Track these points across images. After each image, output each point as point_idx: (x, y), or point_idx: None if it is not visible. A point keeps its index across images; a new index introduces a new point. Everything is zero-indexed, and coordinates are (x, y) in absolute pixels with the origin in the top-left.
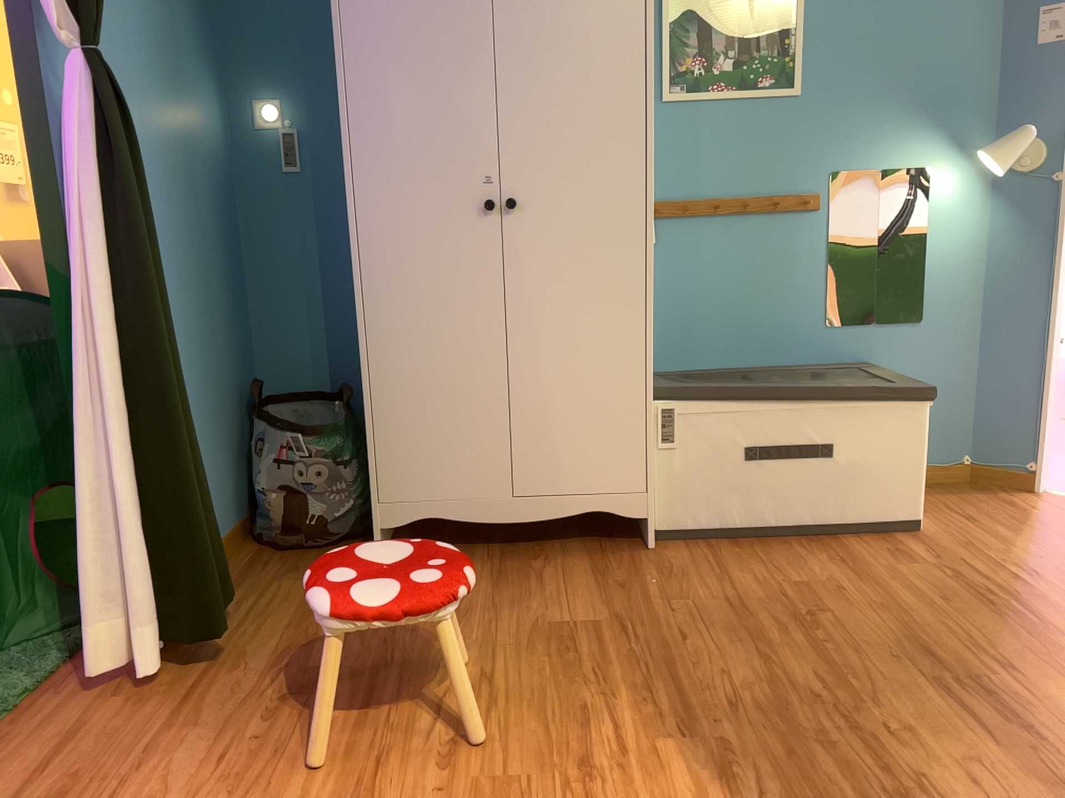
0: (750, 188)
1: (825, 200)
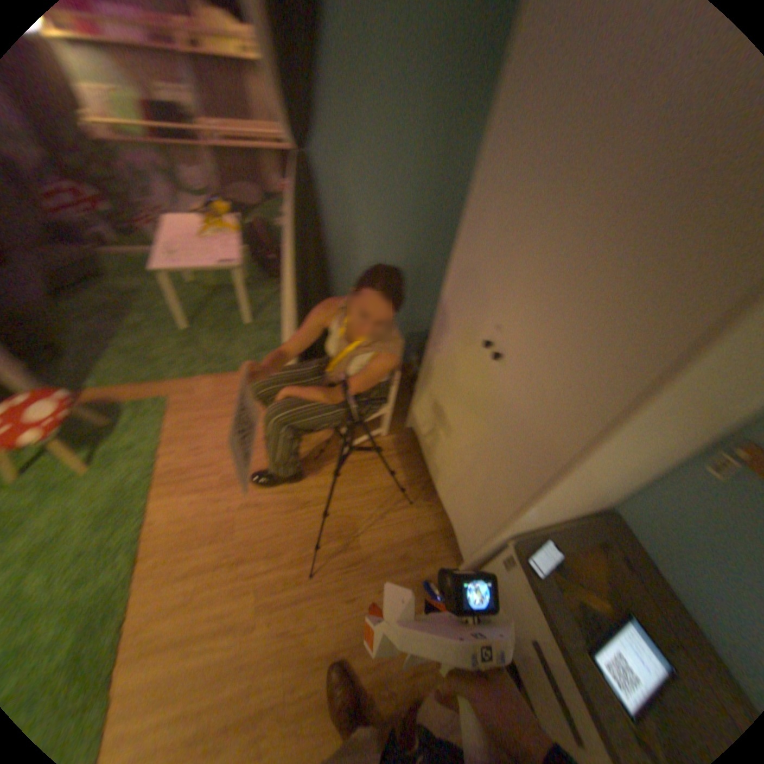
0: None
1: None
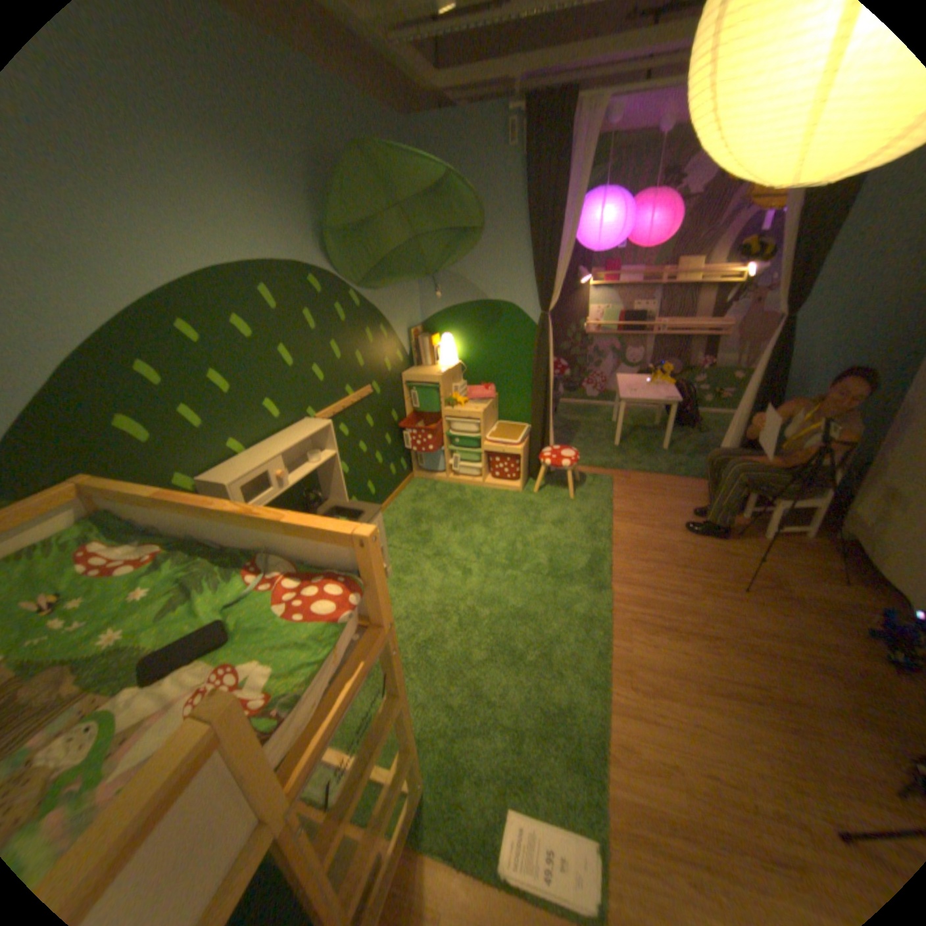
0: None
1: None
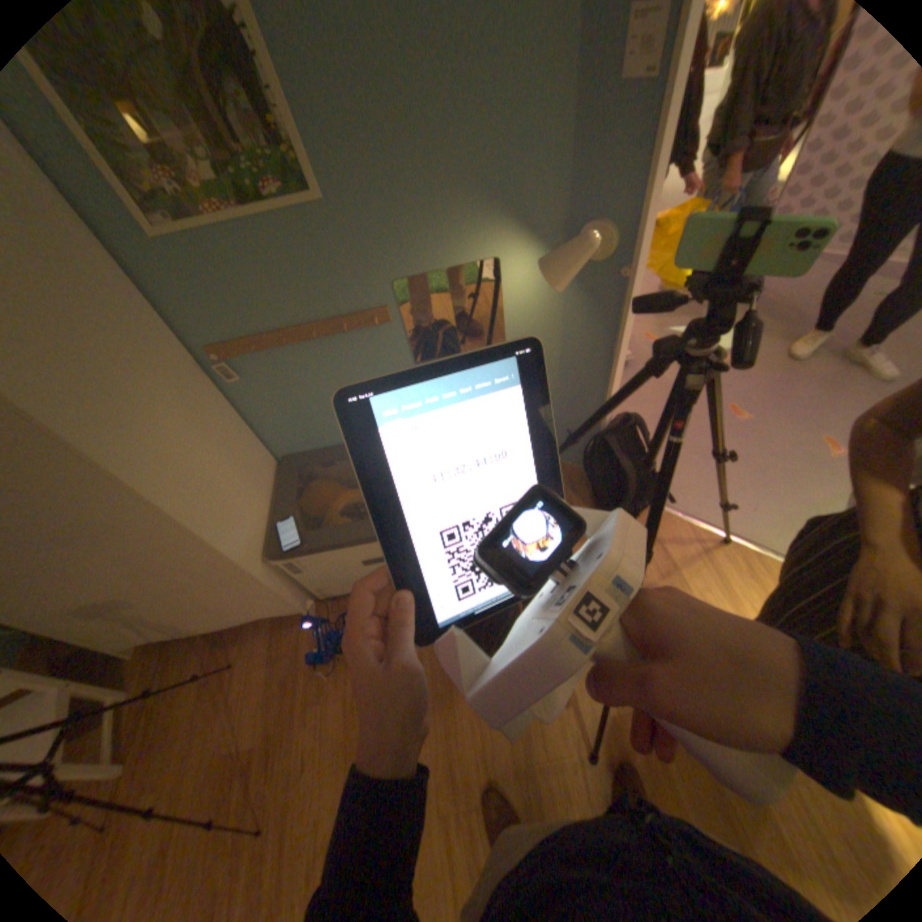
0: (313, 313)
1: (397, 311)
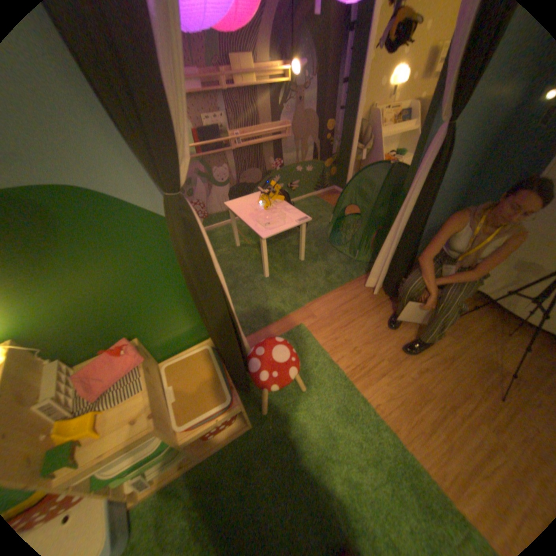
0: None
1: None
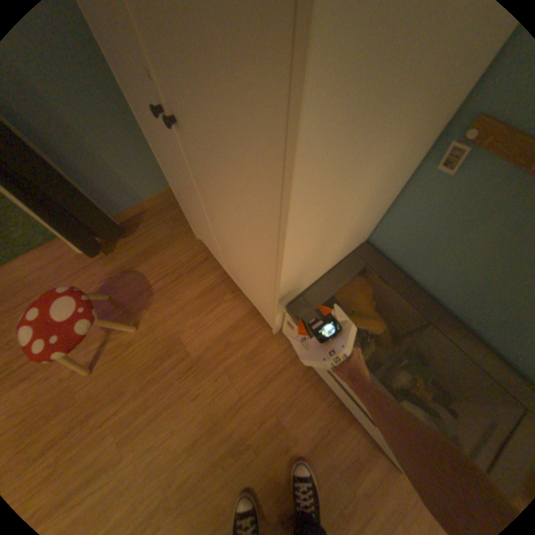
0: None
1: None
